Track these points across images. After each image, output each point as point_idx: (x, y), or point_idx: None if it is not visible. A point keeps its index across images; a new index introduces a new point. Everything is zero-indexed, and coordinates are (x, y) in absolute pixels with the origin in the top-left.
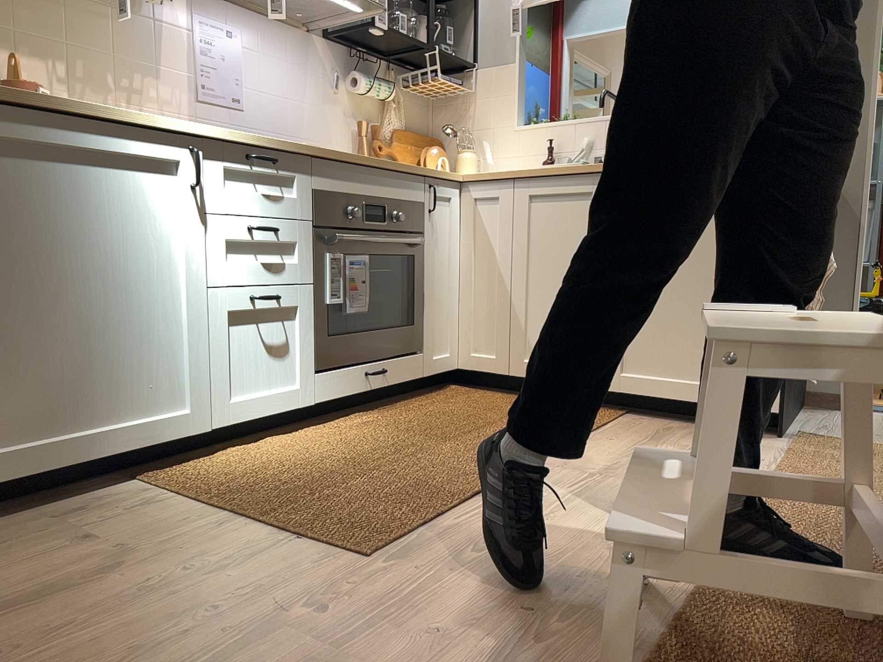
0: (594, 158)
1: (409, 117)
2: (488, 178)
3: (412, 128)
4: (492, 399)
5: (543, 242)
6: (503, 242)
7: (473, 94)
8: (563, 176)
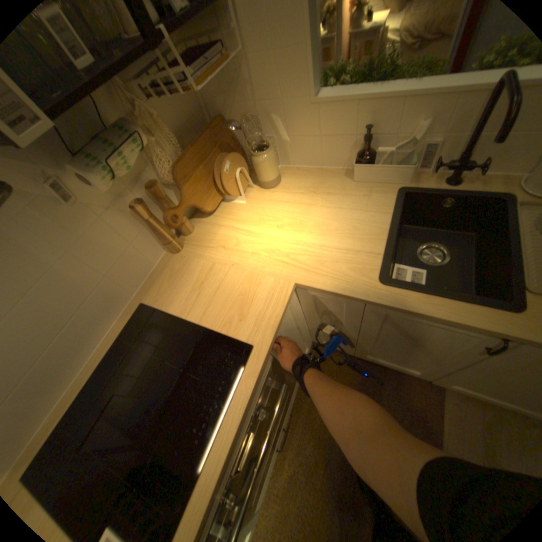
0: (427, 143)
1: (170, 112)
2: (328, 292)
3: (181, 121)
4: (347, 383)
5: (395, 333)
6: (348, 322)
7: (238, 46)
8: (444, 320)
